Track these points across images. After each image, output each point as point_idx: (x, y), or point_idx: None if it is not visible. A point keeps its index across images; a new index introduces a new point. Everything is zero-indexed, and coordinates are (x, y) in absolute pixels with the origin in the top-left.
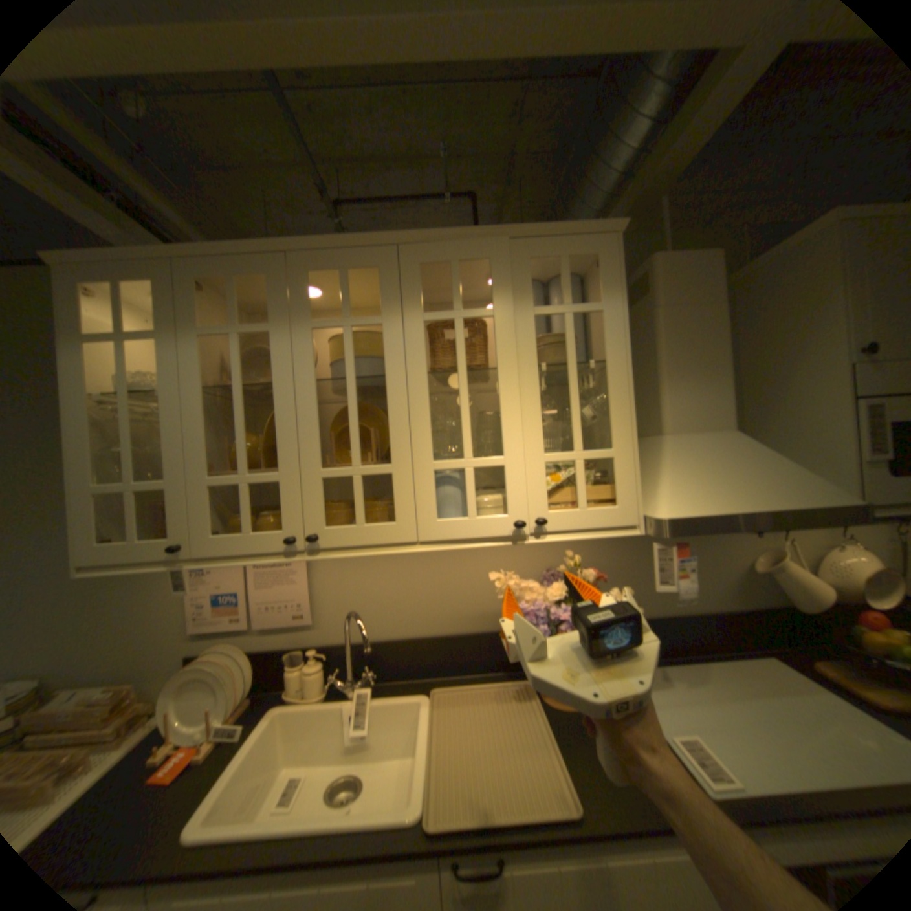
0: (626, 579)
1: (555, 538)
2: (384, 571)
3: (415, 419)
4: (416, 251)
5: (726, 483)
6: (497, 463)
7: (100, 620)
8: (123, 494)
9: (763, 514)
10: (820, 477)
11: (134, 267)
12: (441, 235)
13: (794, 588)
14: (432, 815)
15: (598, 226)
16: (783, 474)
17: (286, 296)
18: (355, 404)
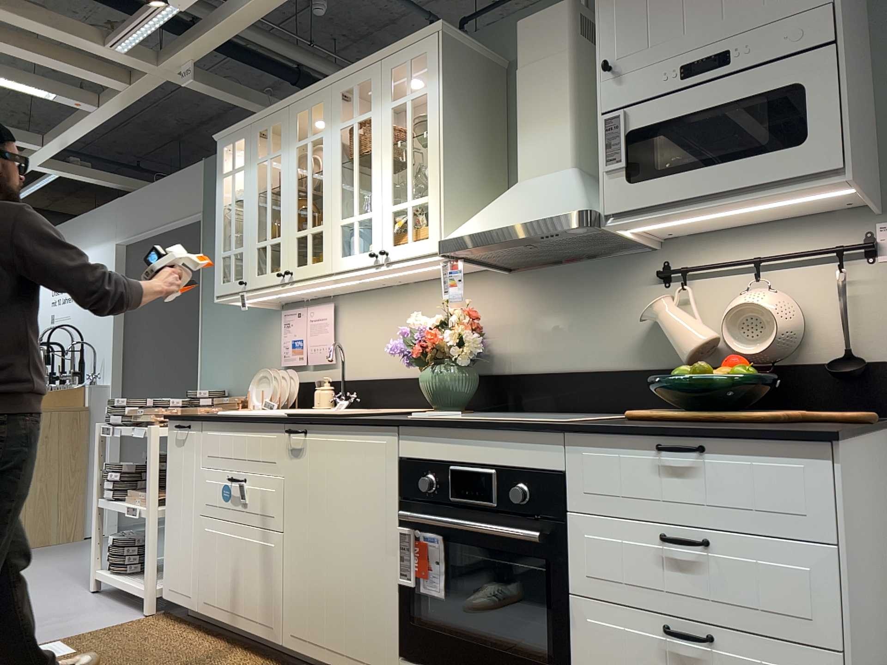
0: (533, 332)
1: (394, 264)
2: (374, 325)
3: (333, 194)
4: (338, 87)
5: (505, 211)
6: (368, 216)
7: (251, 356)
8: (231, 255)
9: (500, 228)
10: (579, 195)
11: (240, 134)
12: (349, 73)
13: (670, 334)
14: (296, 414)
15: (425, 35)
16: (553, 197)
17: (288, 133)
18: (310, 190)
